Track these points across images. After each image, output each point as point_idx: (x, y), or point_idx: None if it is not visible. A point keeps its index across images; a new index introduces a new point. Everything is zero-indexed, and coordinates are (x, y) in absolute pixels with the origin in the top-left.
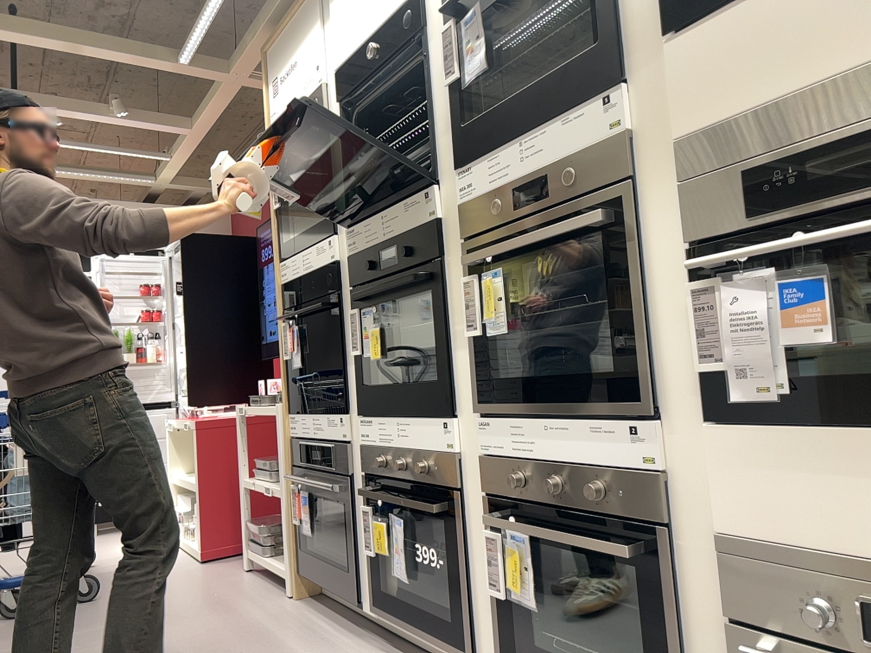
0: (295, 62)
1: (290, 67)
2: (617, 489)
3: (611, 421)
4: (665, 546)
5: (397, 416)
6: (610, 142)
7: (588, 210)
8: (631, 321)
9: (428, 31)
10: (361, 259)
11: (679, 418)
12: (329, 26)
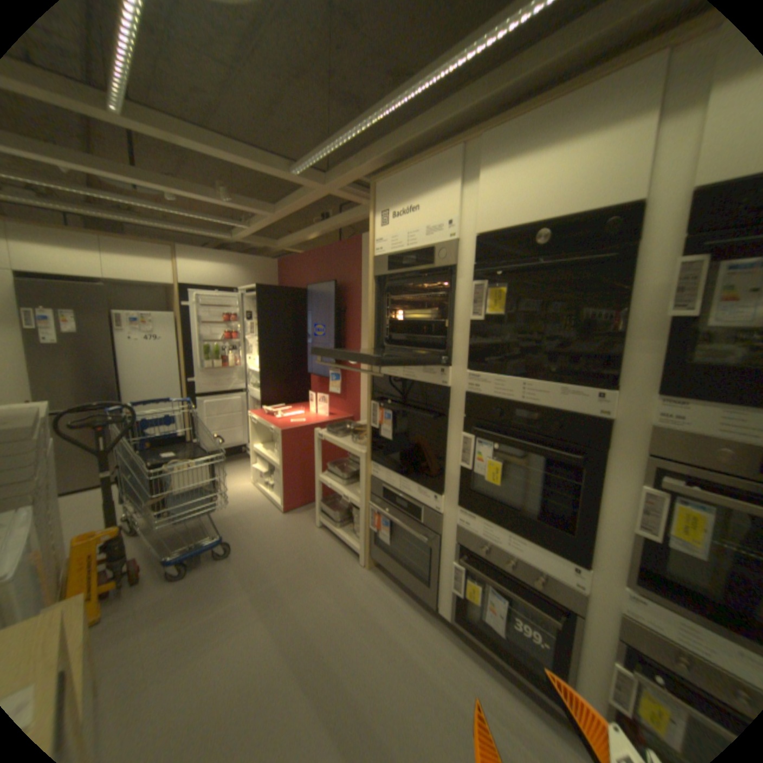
0: (416, 204)
1: (408, 206)
2: None
3: None
4: None
5: (512, 531)
6: None
7: None
8: None
9: (645, 245)
10: (487, 404)
11: None
12: (471, 186)
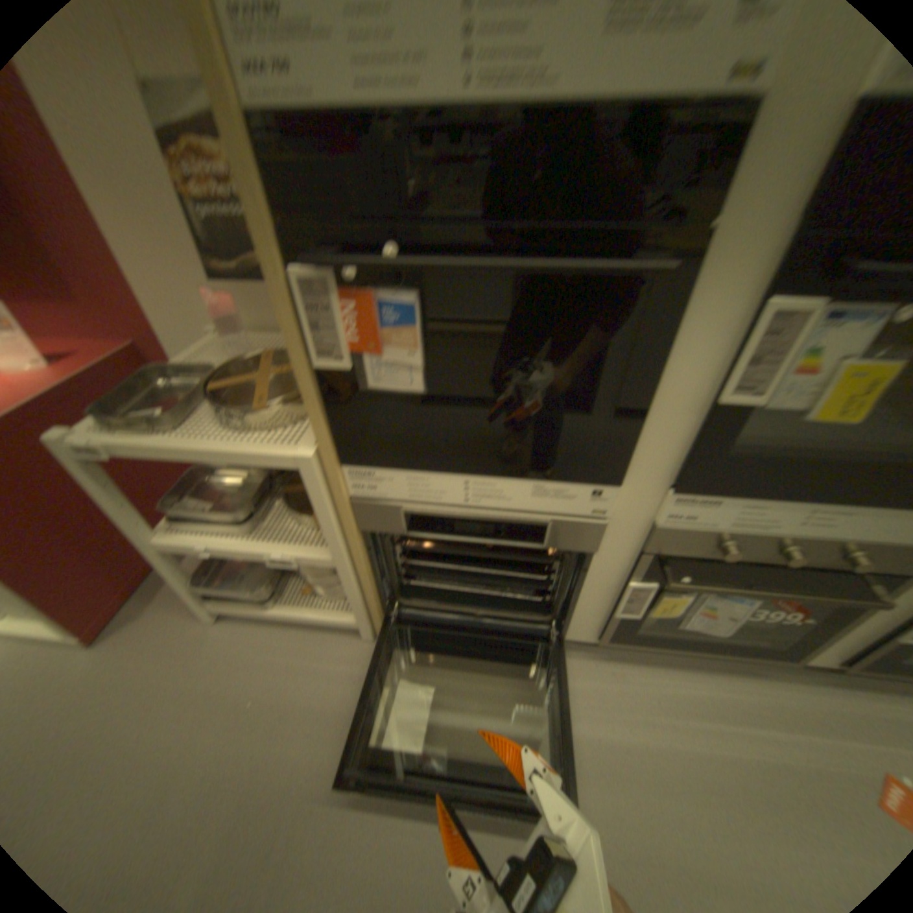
0: None
1: None
2: None
3: None
4: None
5: (825, 498)
6: None
7: None
8: None
9: None
10: None
11: None
12: None
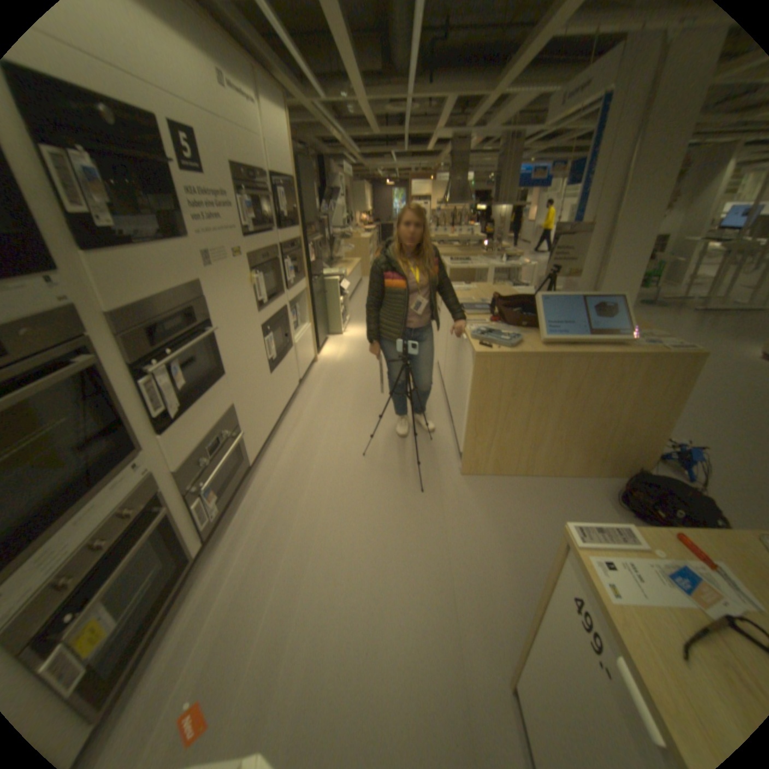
0: None
1: None
2: (132, 504)
3: (117, 477)
4: (157, 503)
5: None
6: (60, 312)
7: (59, 361)
8: (115, 417)
9: None
10: None
11: (143, 448)
12: None
